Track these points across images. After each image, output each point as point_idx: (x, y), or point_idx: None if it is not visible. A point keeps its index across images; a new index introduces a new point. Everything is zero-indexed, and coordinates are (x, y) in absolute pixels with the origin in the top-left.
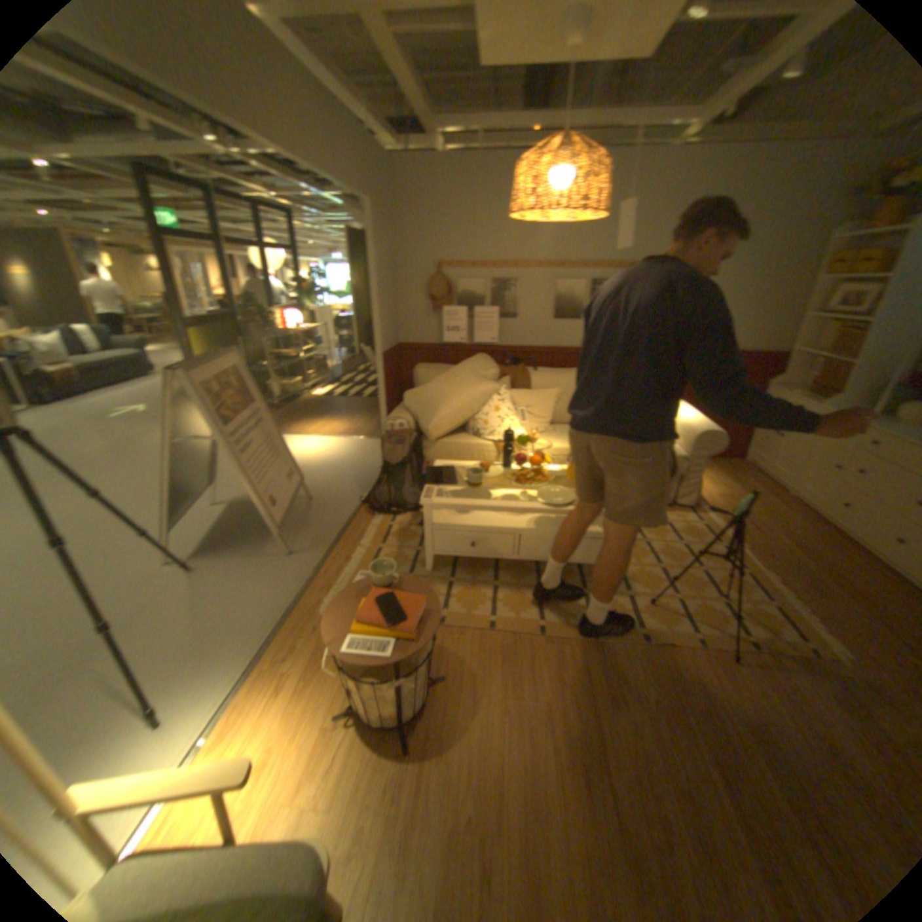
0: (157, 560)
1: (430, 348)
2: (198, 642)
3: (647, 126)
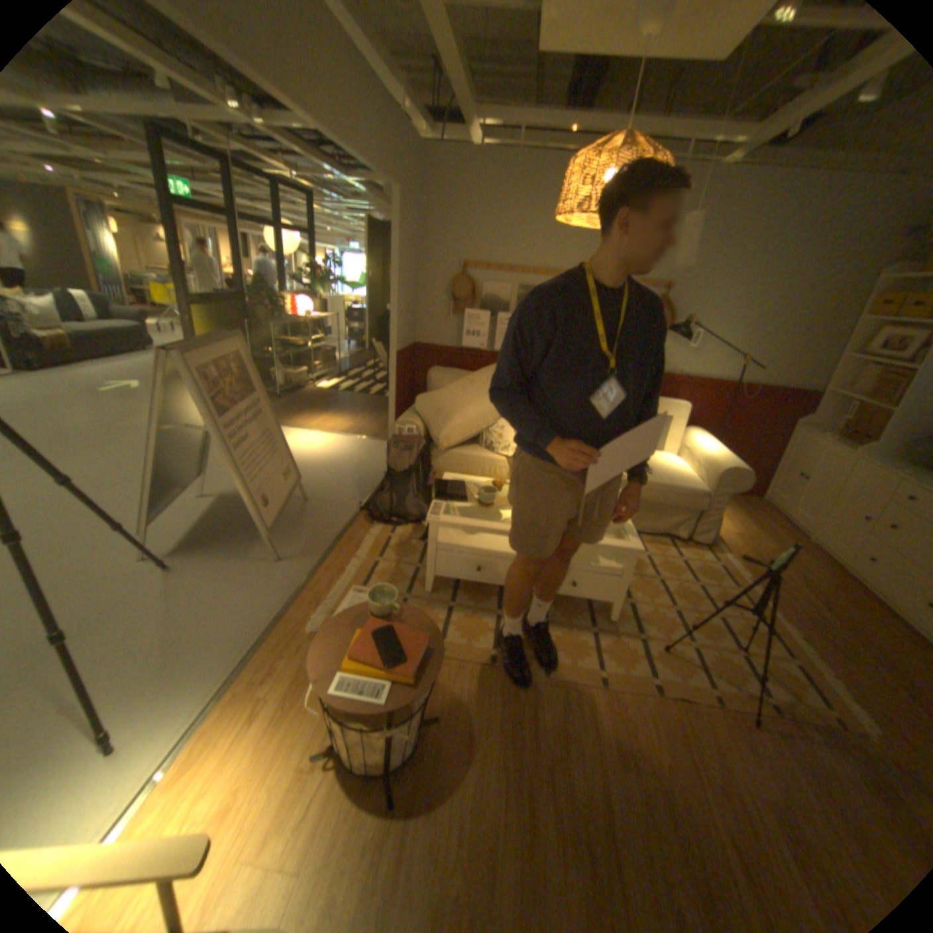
0: (135, 553)
1: (448, 351)
2: (169, 652)
3: (700, 140)
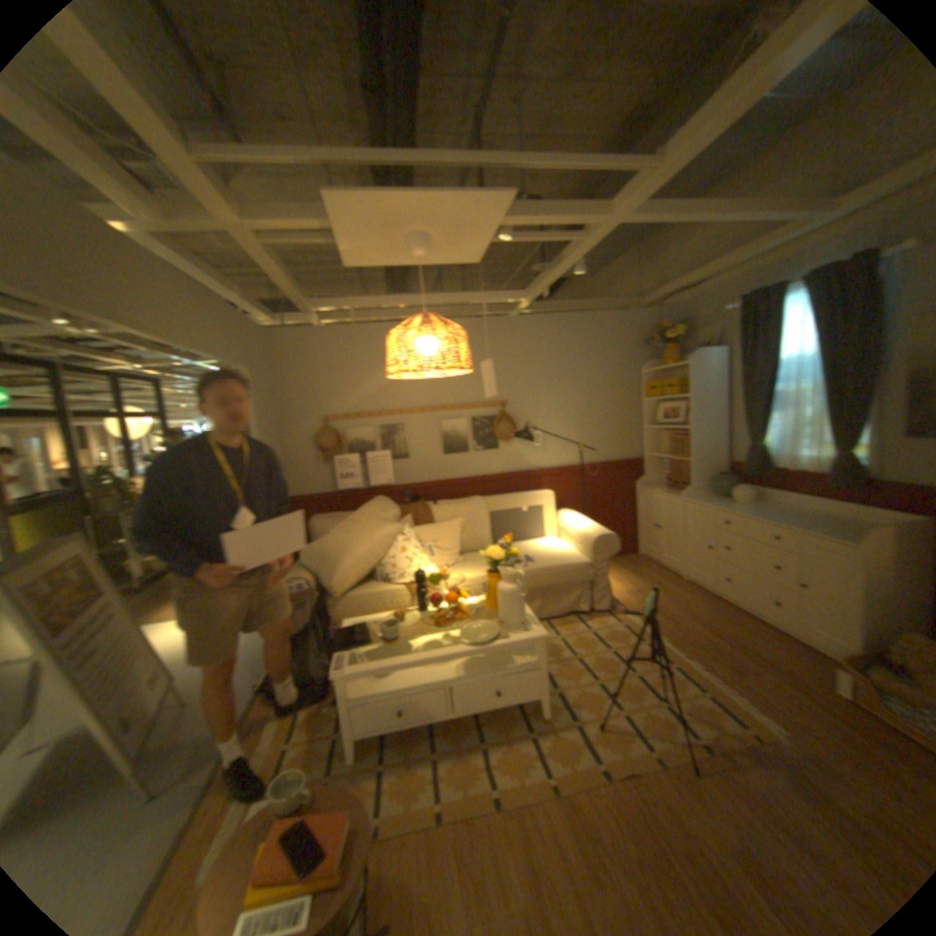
0: None
1: (327, 497)
2: None
3: (490, 303)
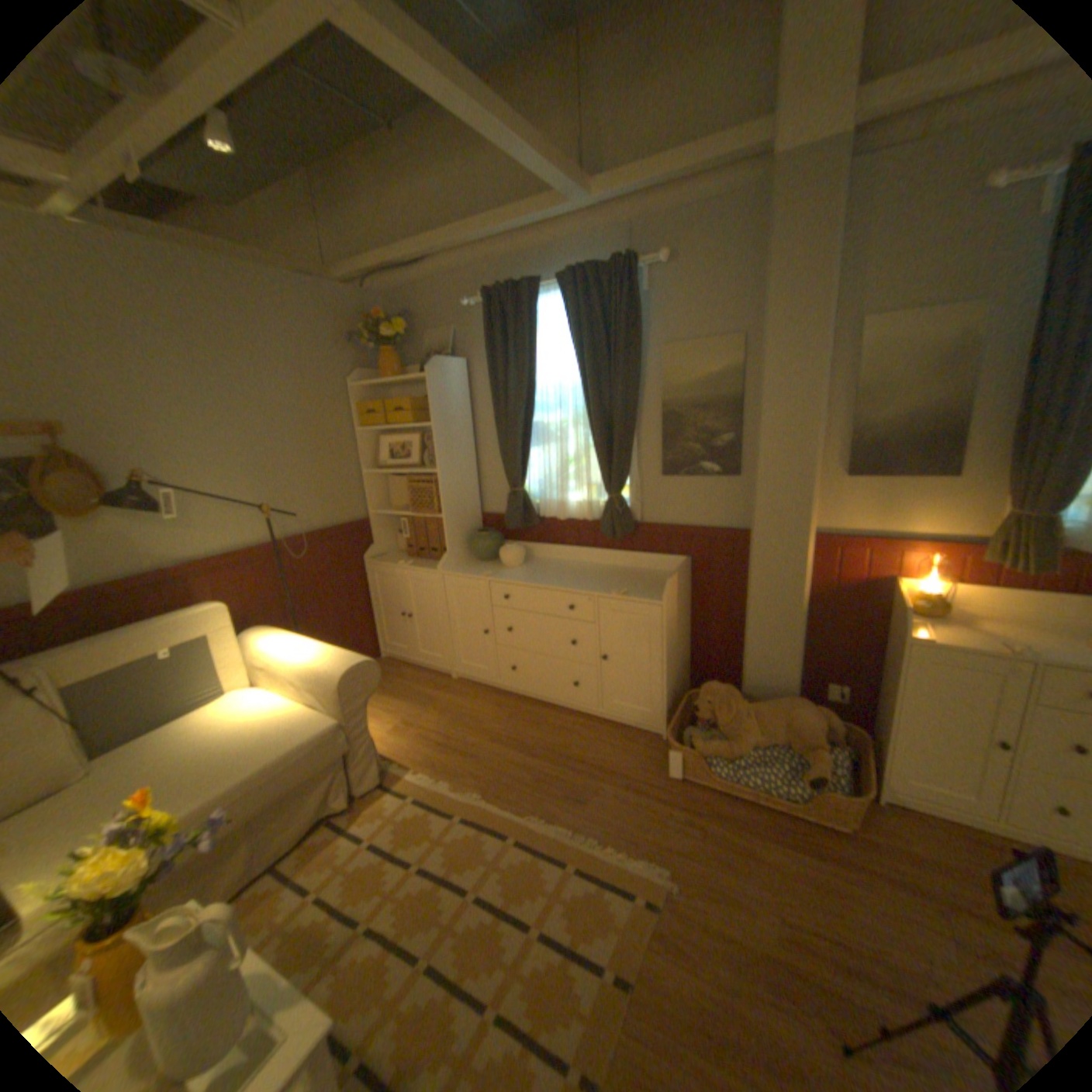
0: None
1: None
2: None
3: None
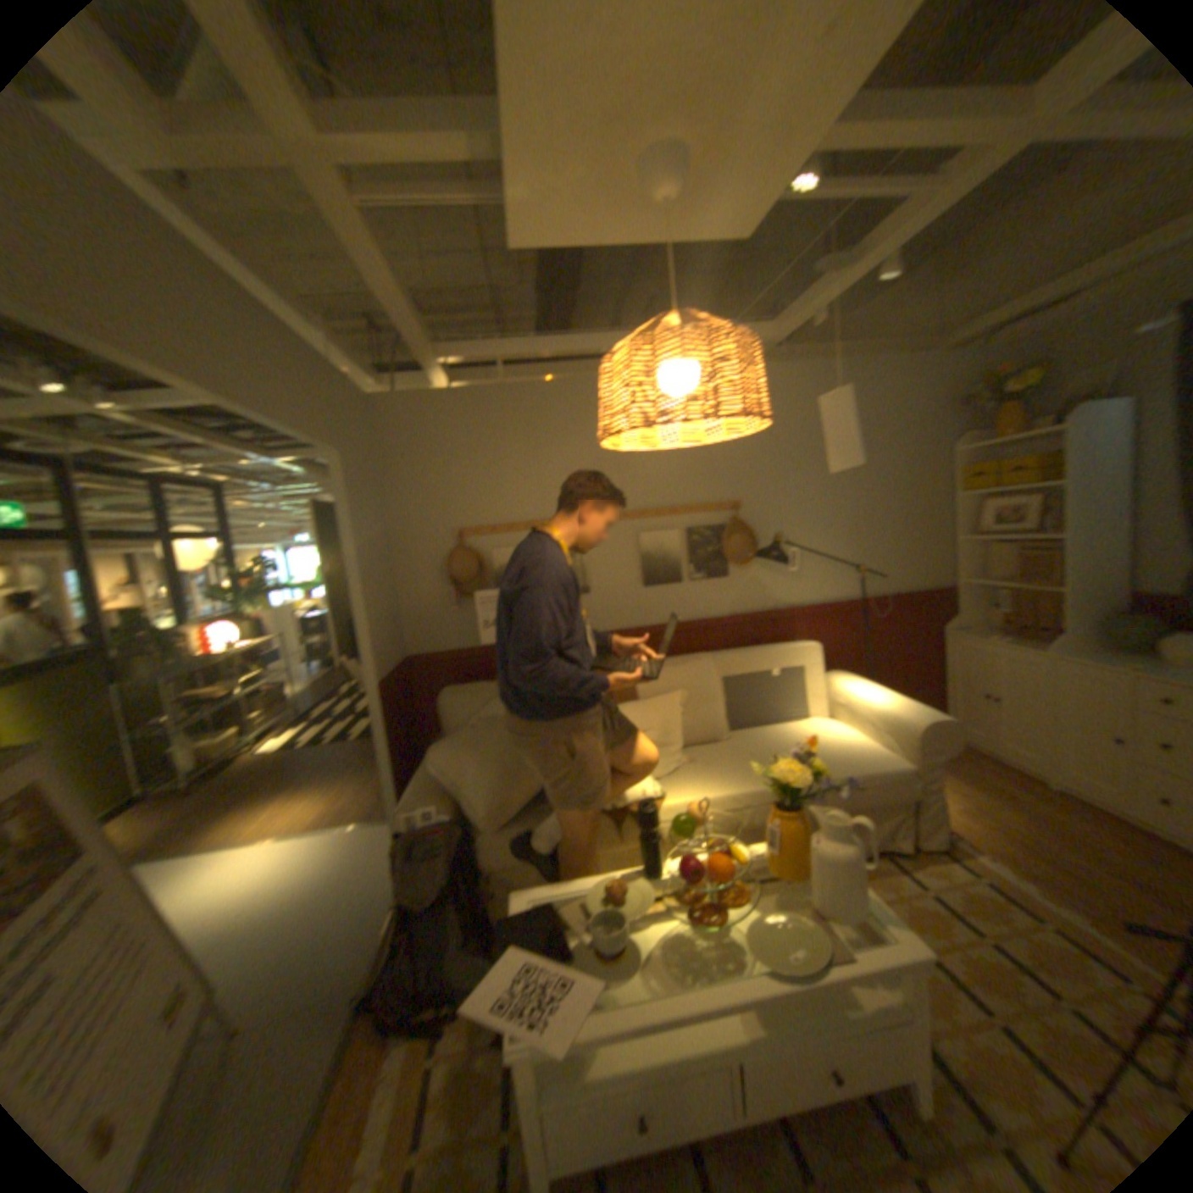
0: None
1: (464, 655)
2: None
3: None
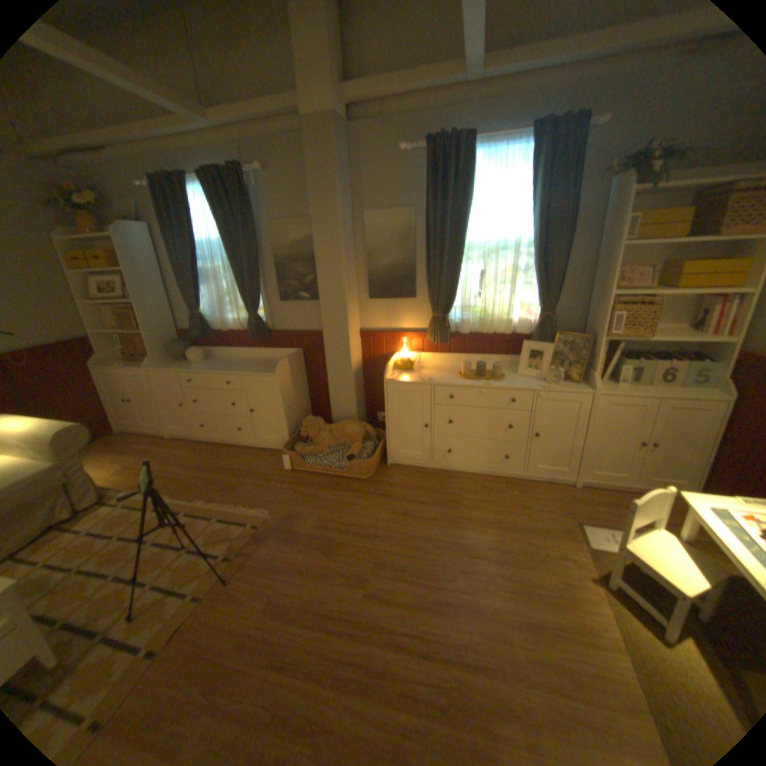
0: None
1: None
2: None
3: None
